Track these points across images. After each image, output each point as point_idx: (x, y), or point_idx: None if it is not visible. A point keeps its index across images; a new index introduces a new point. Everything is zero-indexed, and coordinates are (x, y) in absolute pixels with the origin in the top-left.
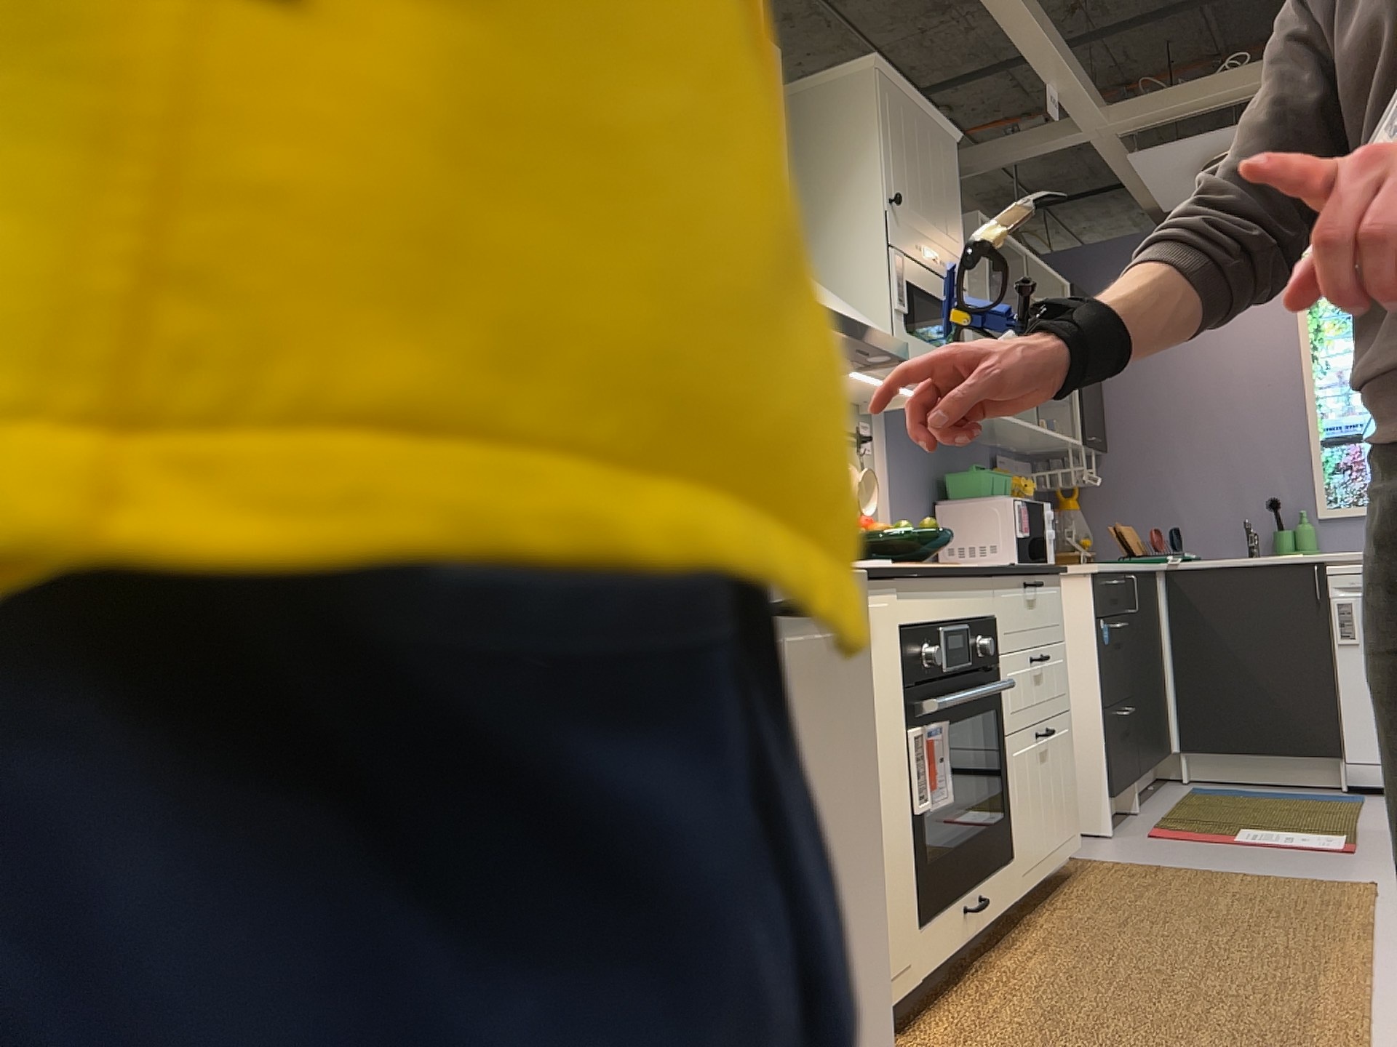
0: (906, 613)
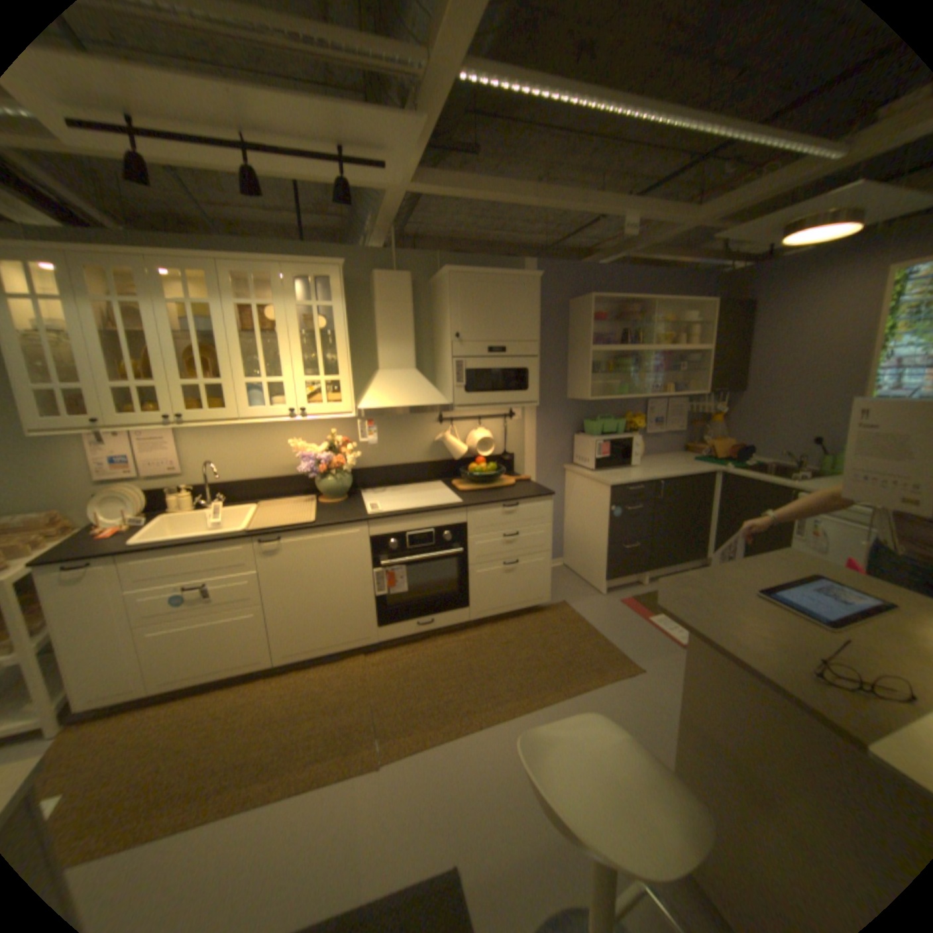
0: (375, 531)
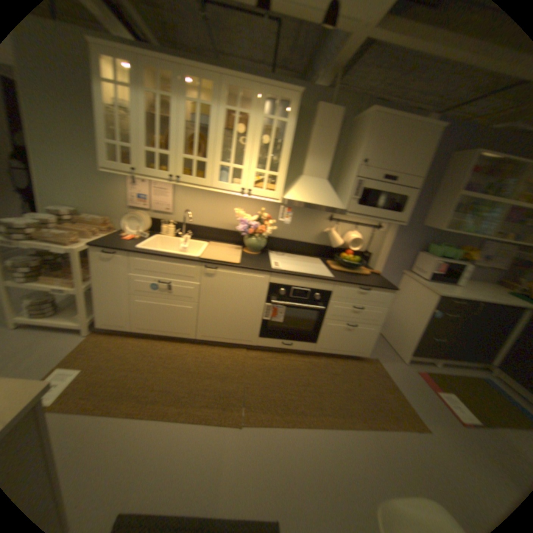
0: (272, 280)
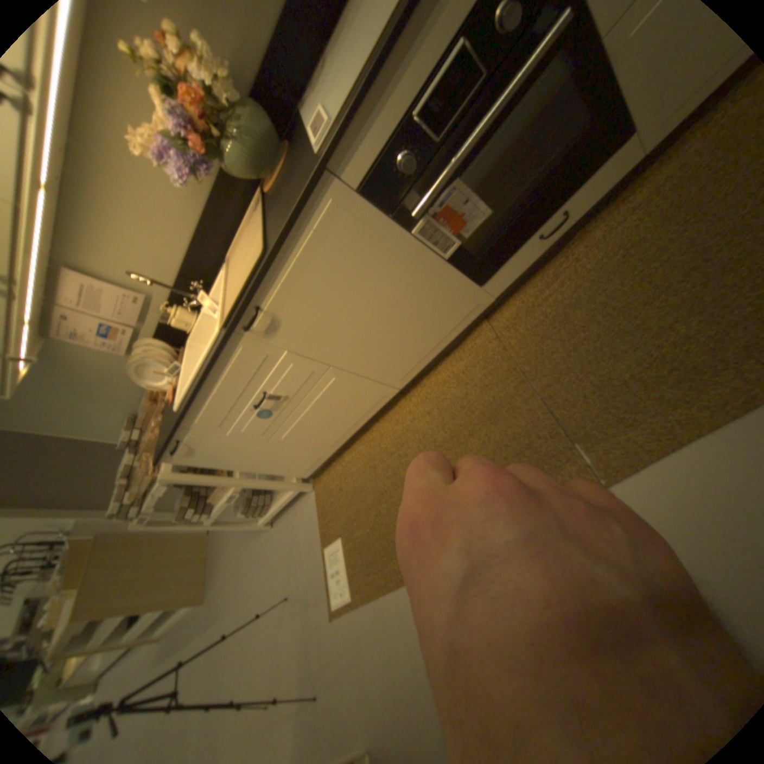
0: (356, 173)
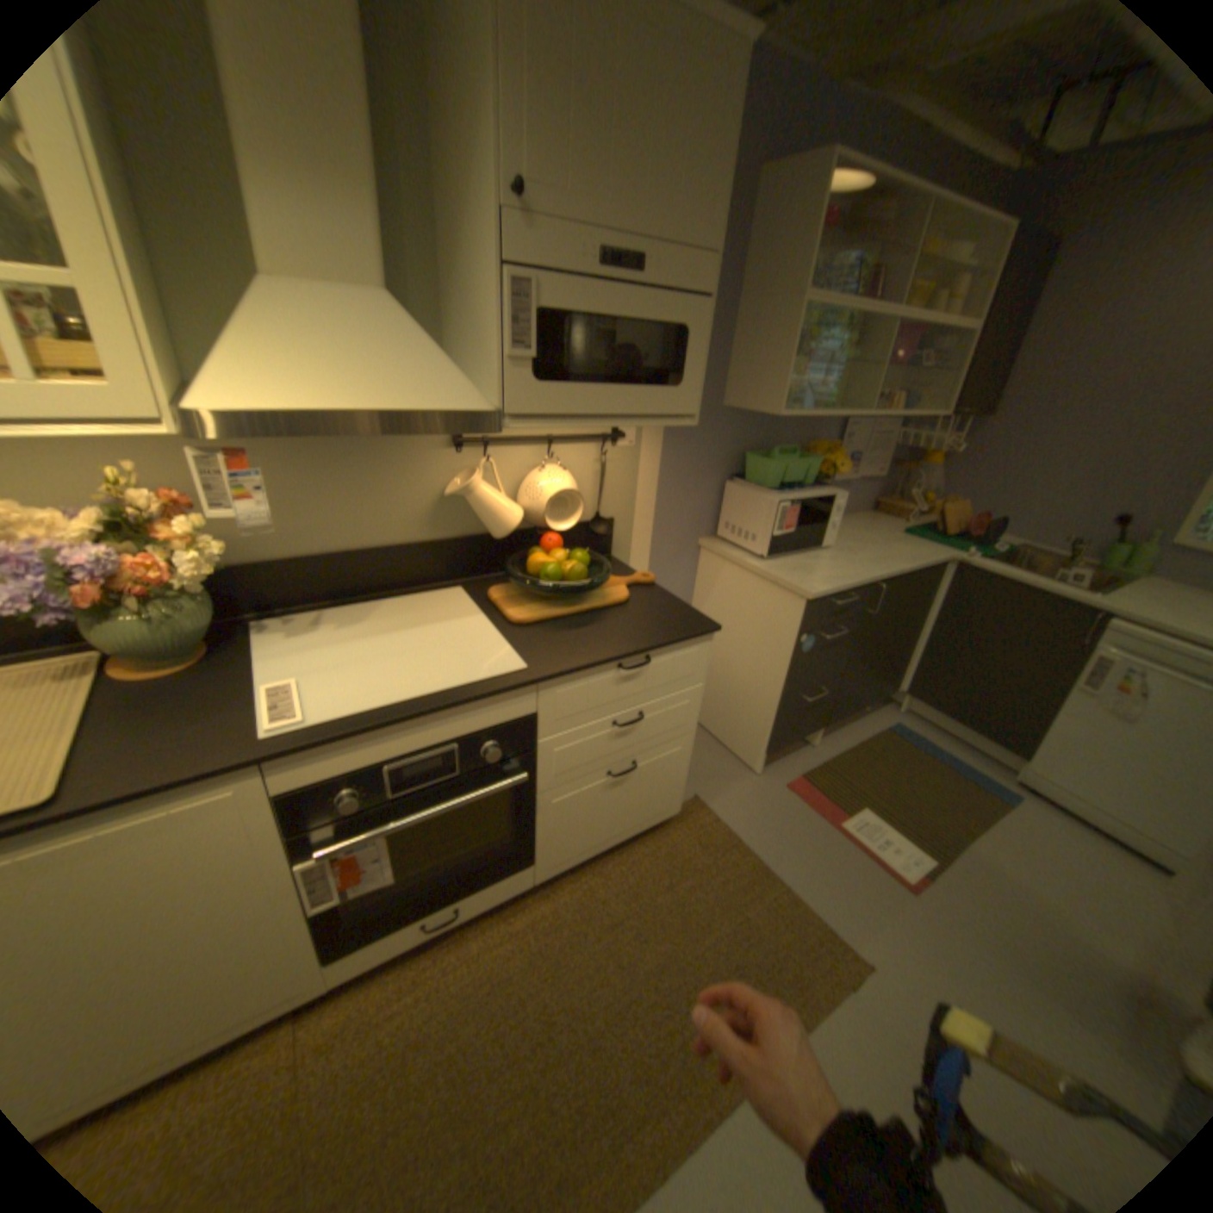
0: (287, 781)
